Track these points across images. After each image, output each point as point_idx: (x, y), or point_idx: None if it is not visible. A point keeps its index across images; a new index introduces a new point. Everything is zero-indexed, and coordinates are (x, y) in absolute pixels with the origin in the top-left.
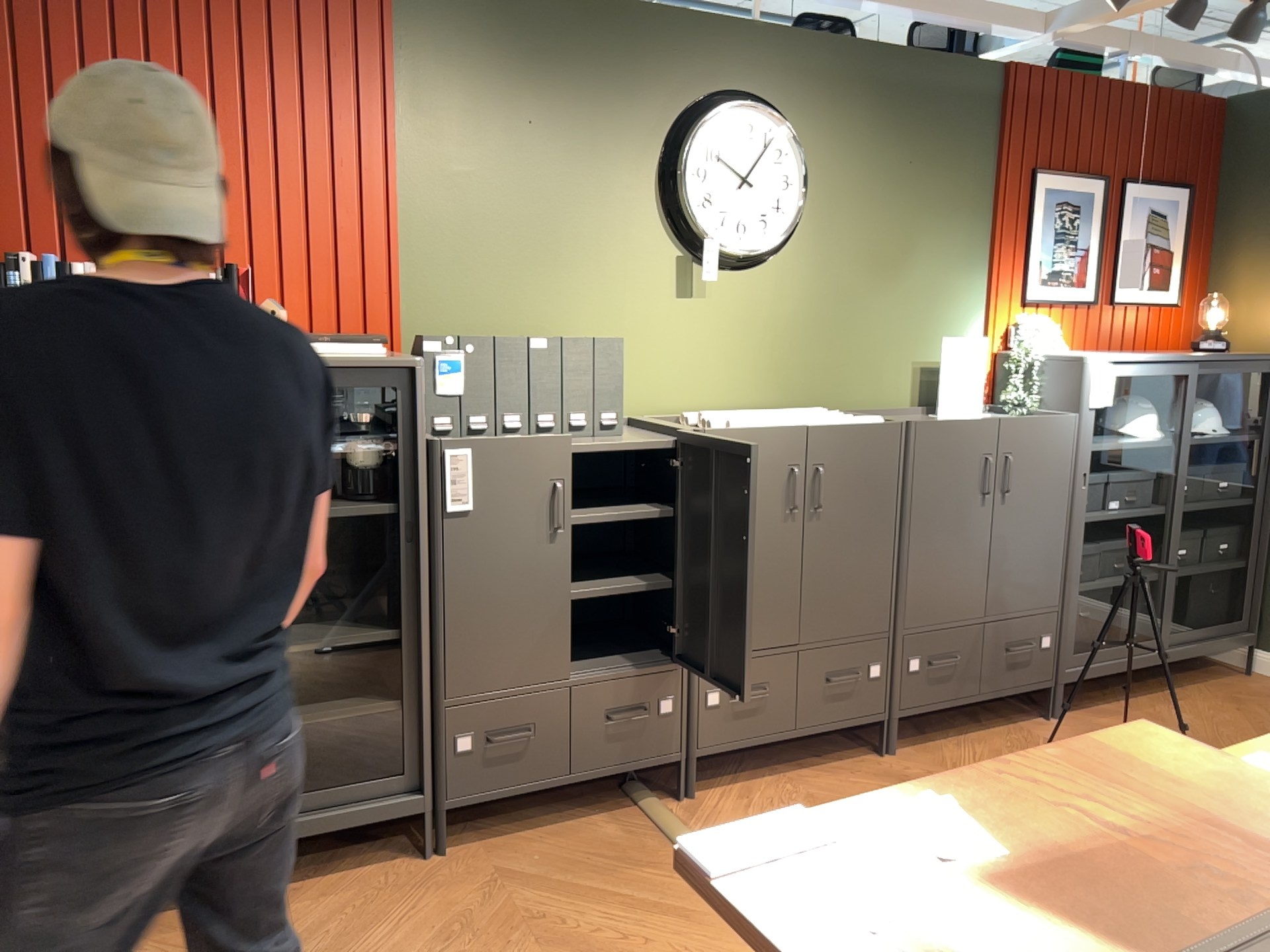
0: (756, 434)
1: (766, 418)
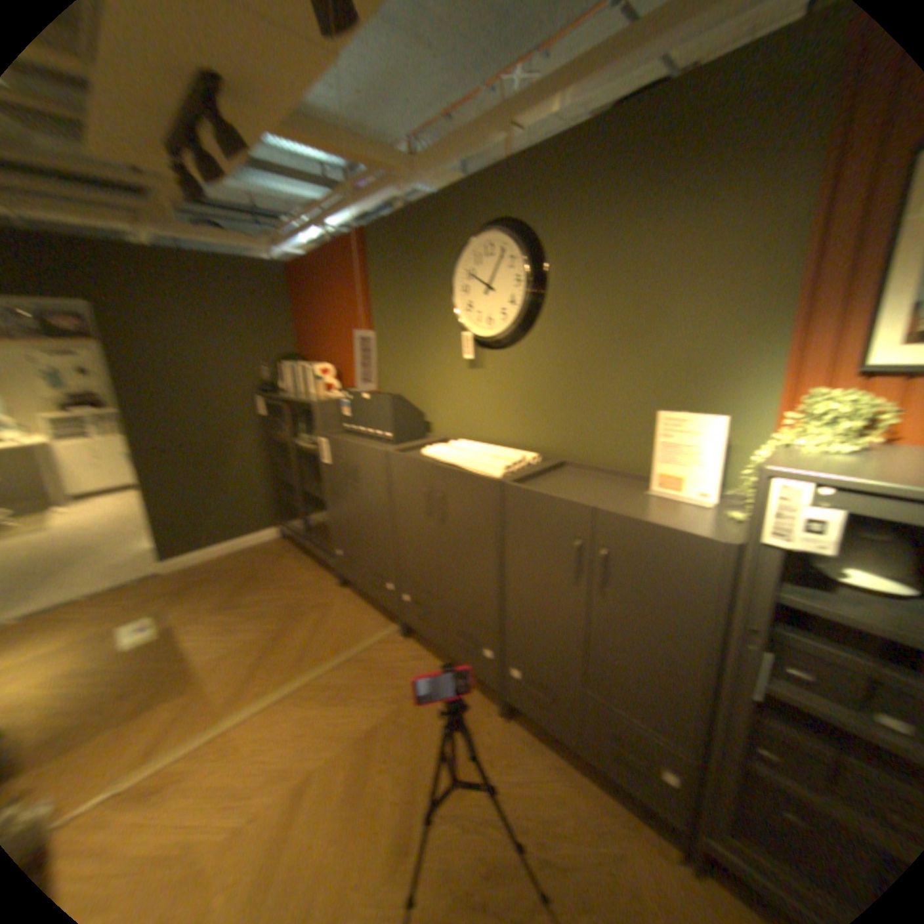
0: (408, 460)
1: (452, 452)
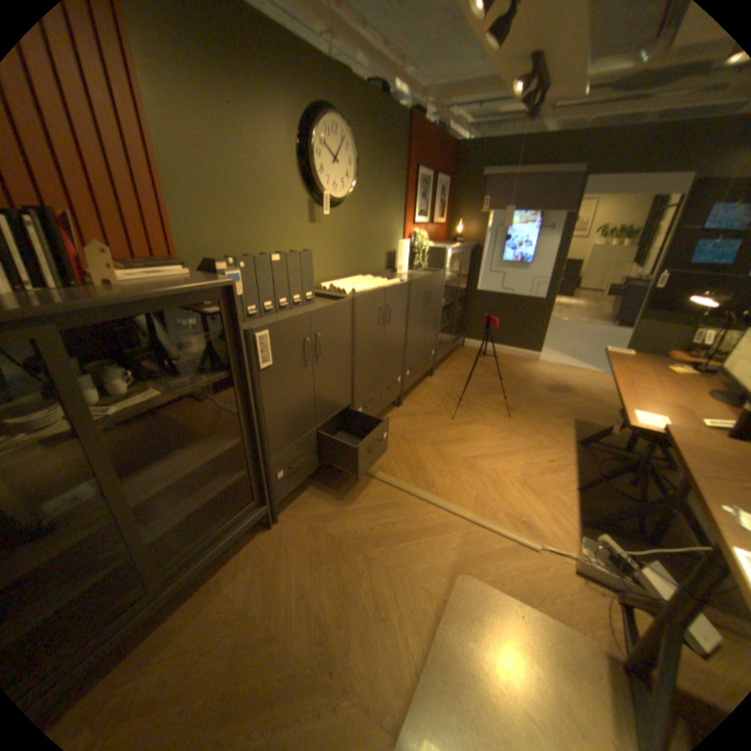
0: (371, 296)
1: (361, 285)
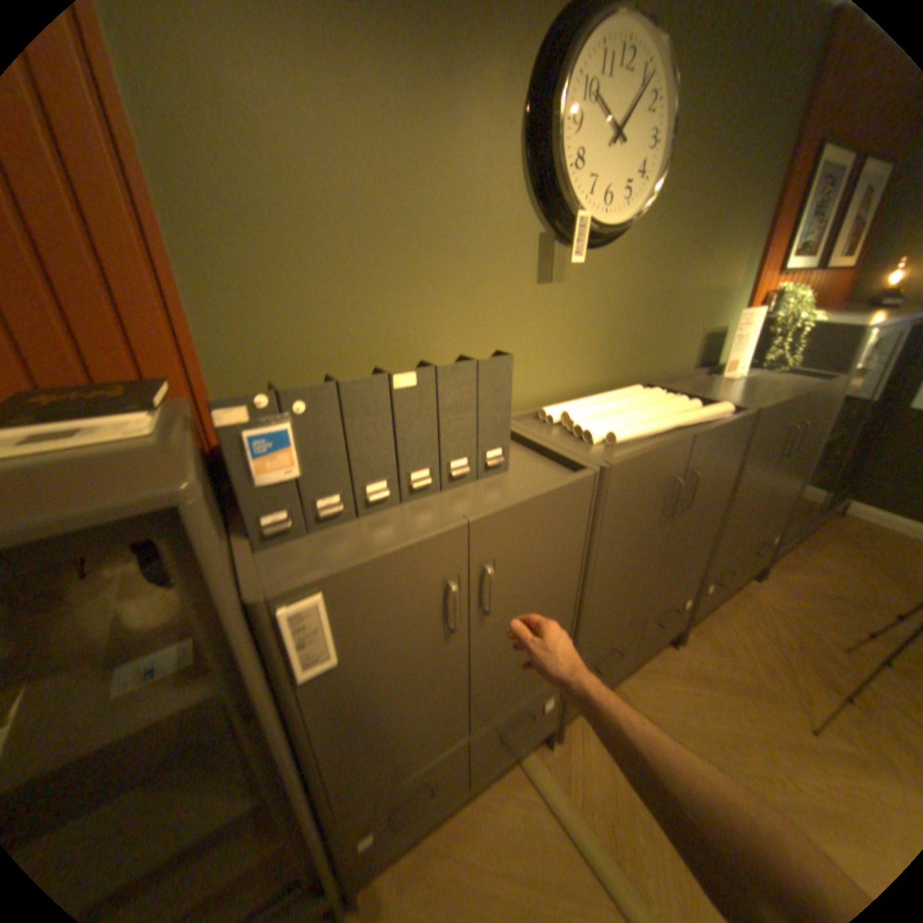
0: (654, 455)
1: (635, 417)
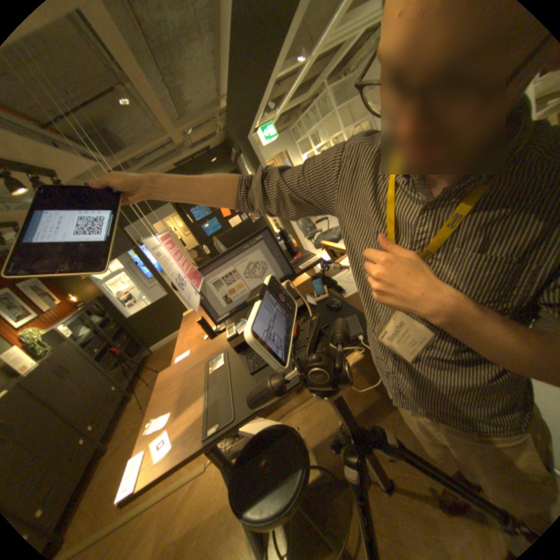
0: None
1: None
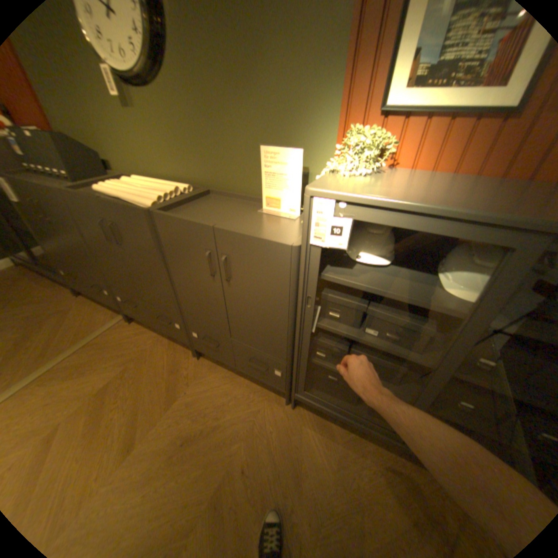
0: (79, 196)
1: (120, 187)
